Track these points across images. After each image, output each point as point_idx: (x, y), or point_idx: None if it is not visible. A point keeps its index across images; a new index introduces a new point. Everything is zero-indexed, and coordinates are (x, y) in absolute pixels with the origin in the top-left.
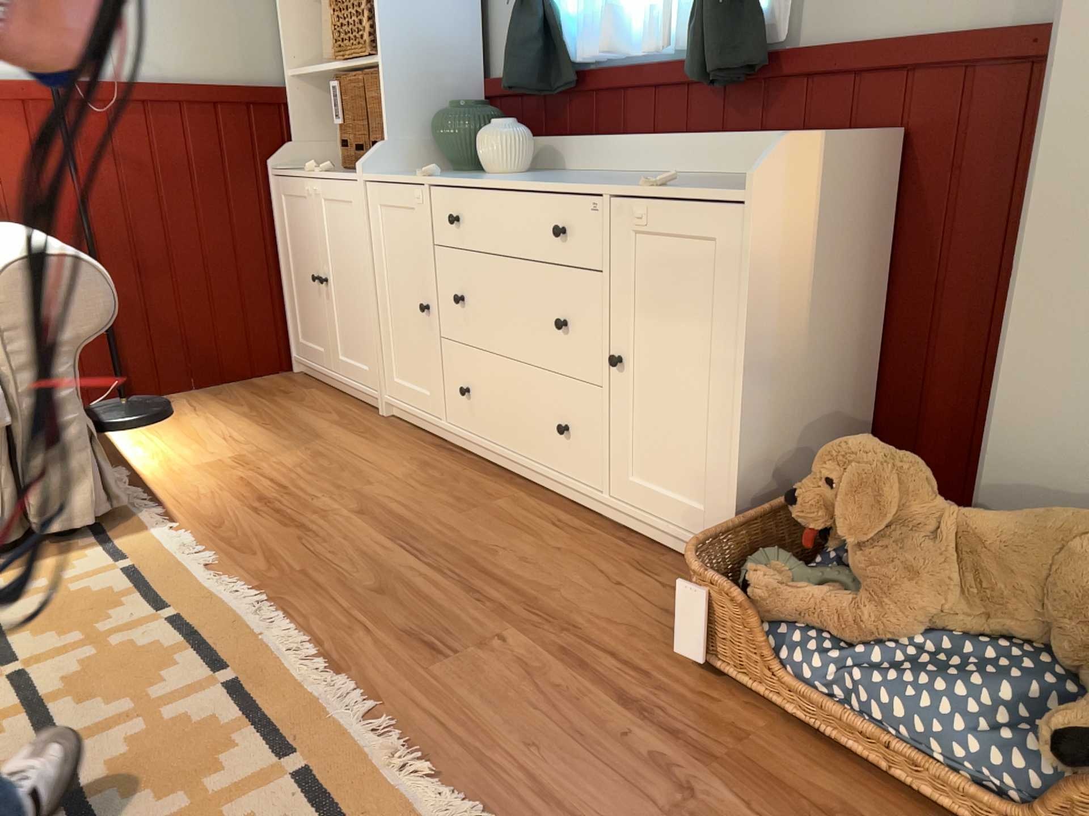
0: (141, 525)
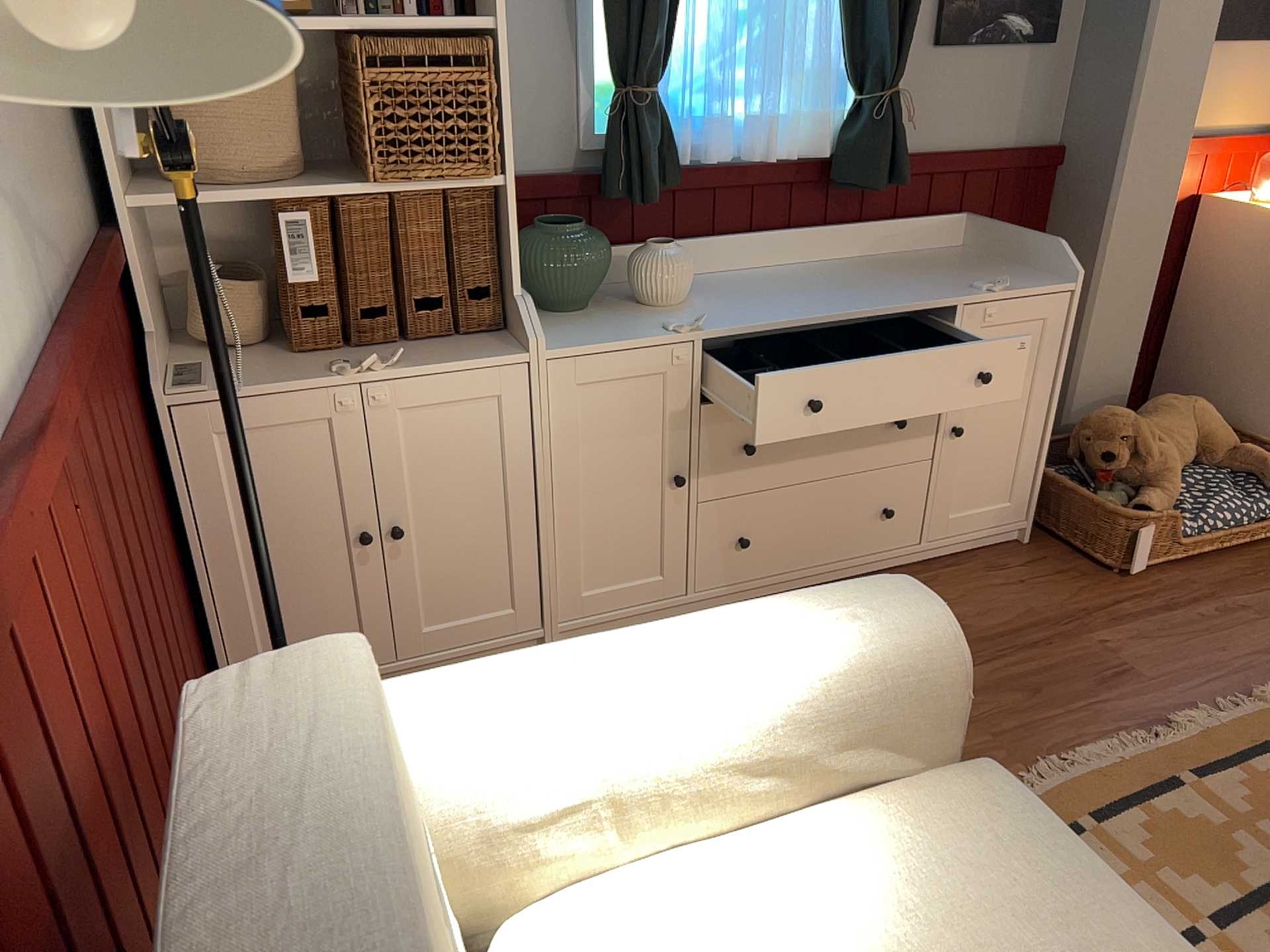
0: None
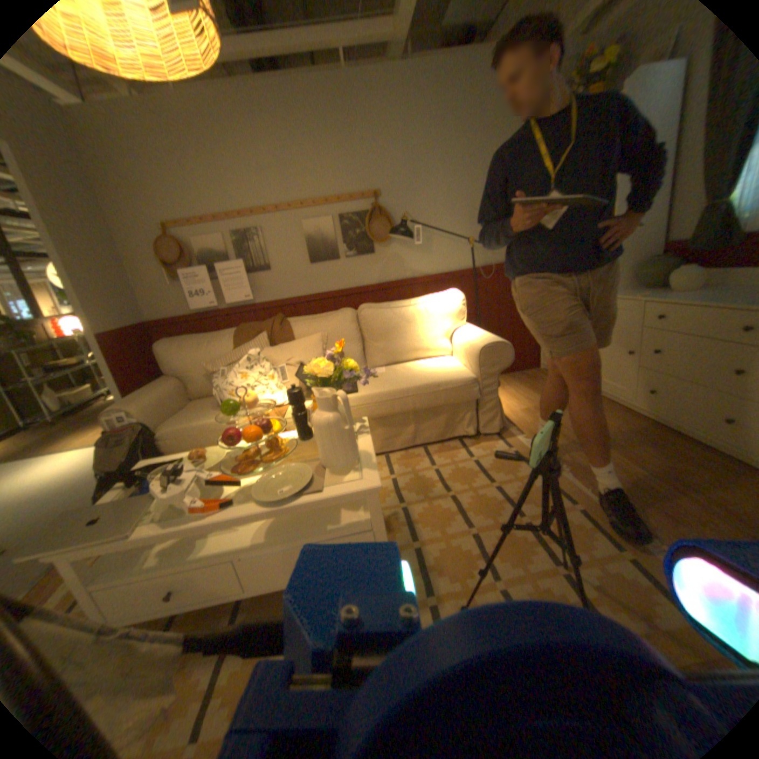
0: (512, 433)
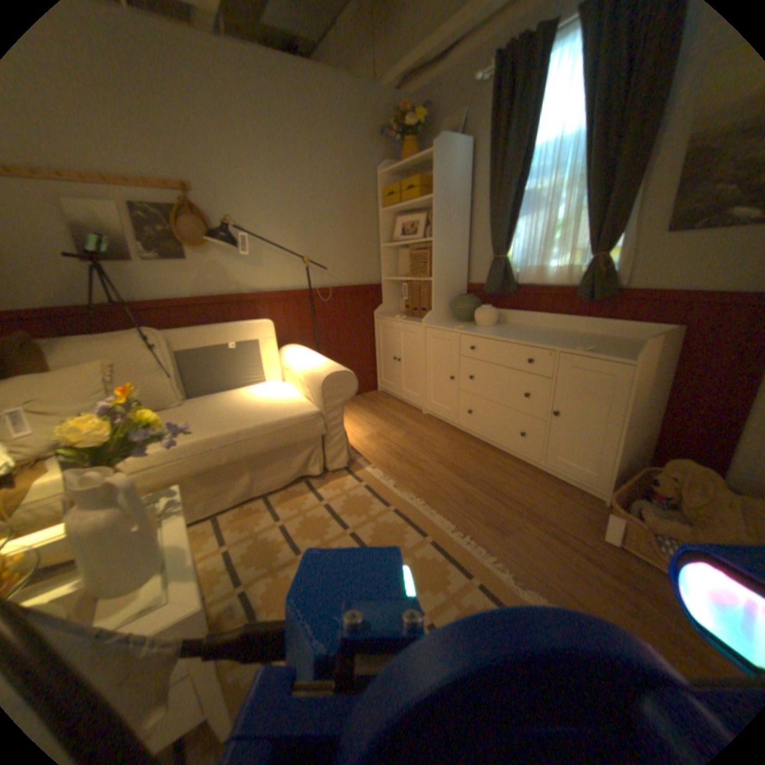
0: (359, 465)
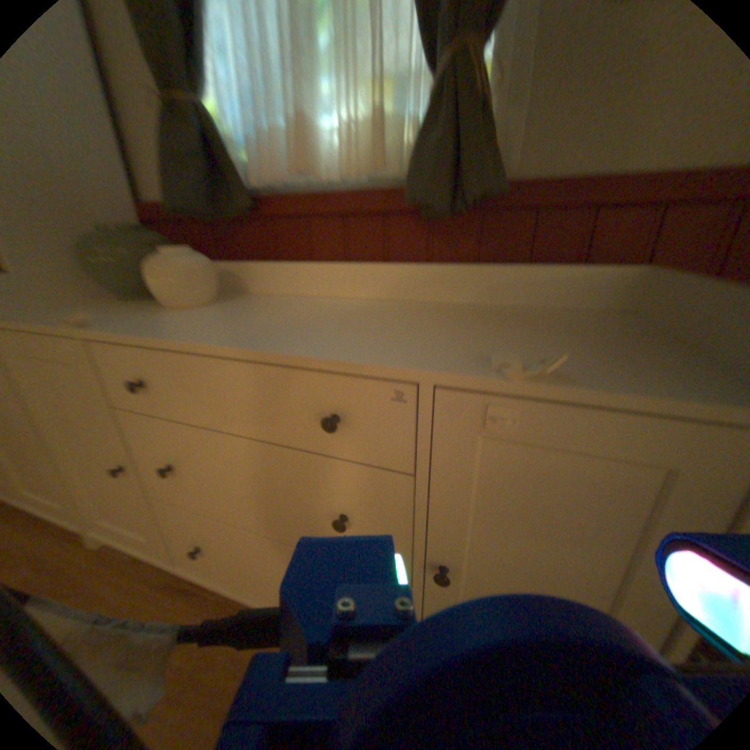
0: None
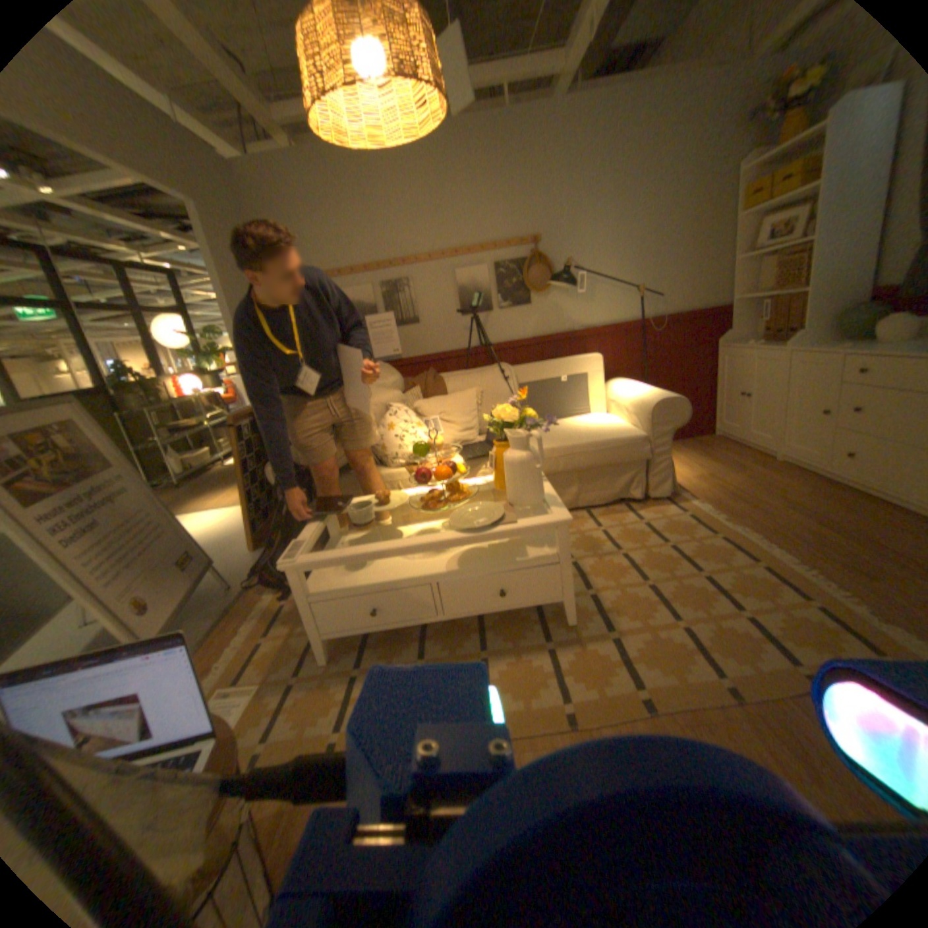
0: (684, 498)
